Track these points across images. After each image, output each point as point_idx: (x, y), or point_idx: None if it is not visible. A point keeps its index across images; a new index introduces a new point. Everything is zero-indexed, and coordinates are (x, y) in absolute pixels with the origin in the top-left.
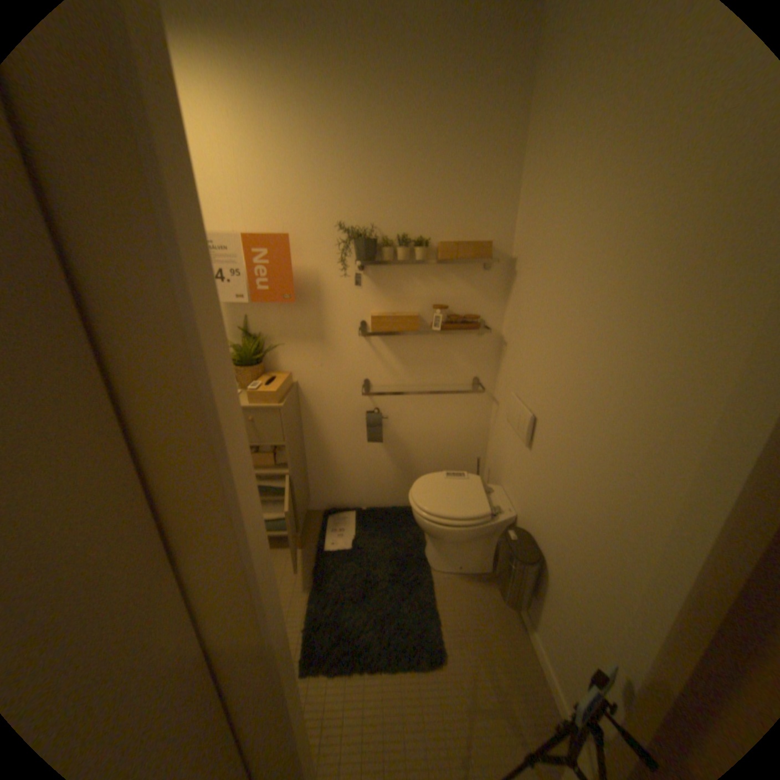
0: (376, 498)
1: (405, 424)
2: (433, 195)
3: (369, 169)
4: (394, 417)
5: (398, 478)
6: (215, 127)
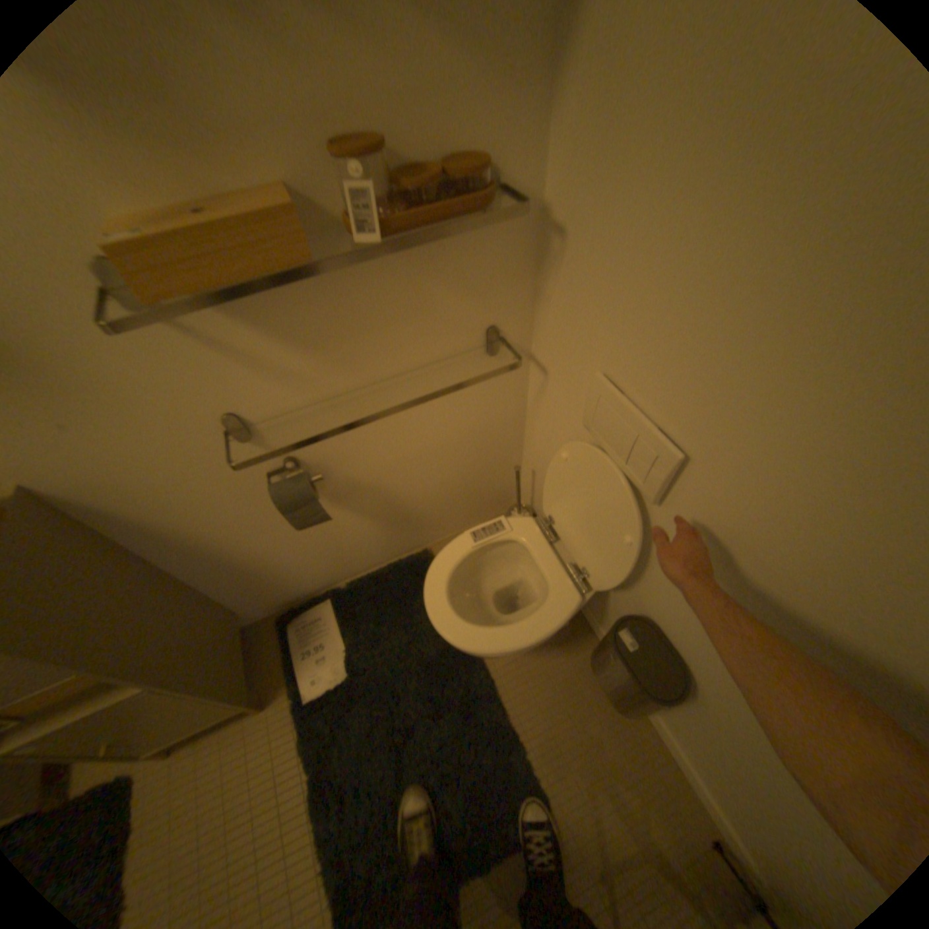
0: (355, 565)
1: (364, 458)
2: None
3: None
4: (336, 456)
5: (383, 531)
6: None
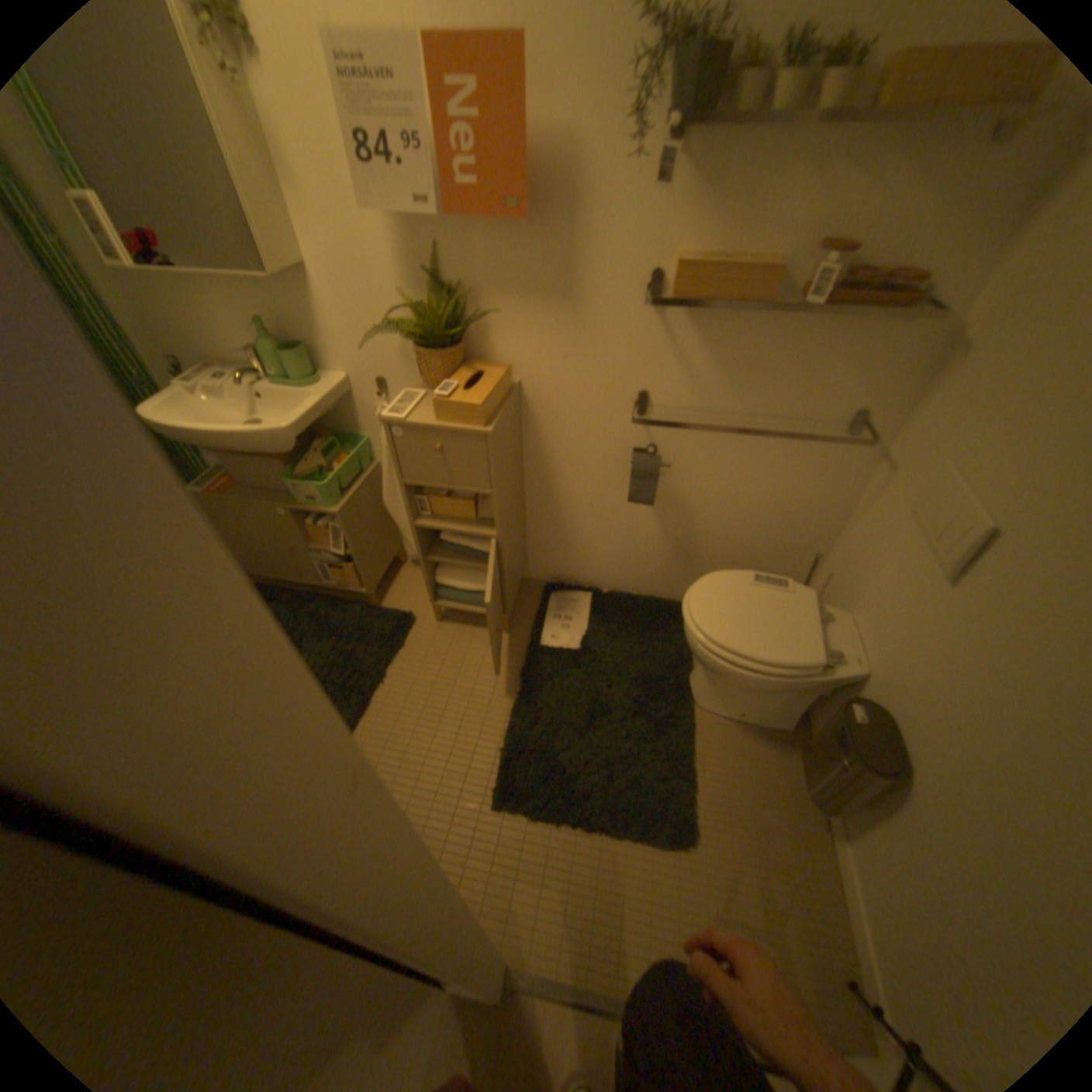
0: (625, 579)
1: (698, 477)
2: None
3: None
4: (681, 463)
5: (666, 559)
6: None
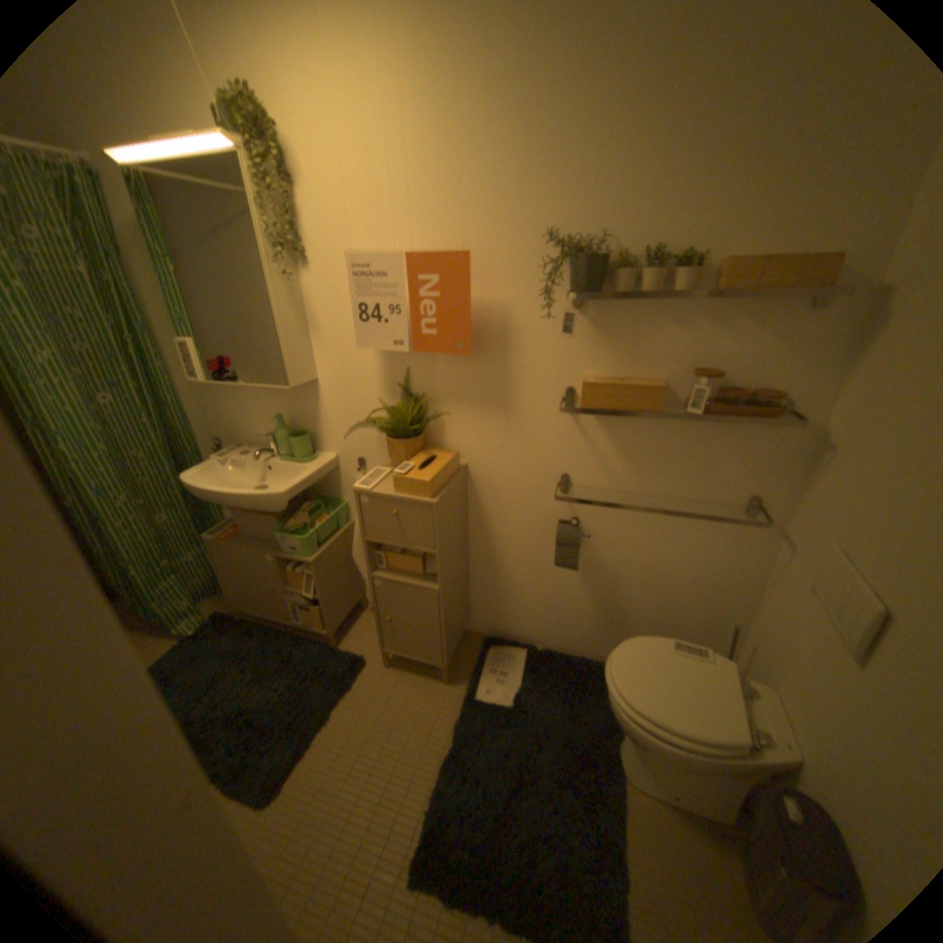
0: (559, 638)
1: (618, 547)
2: (729, 168)
3: (612, 132)
4: (602, 534)
5: (596, 621)
6: (385, 95)
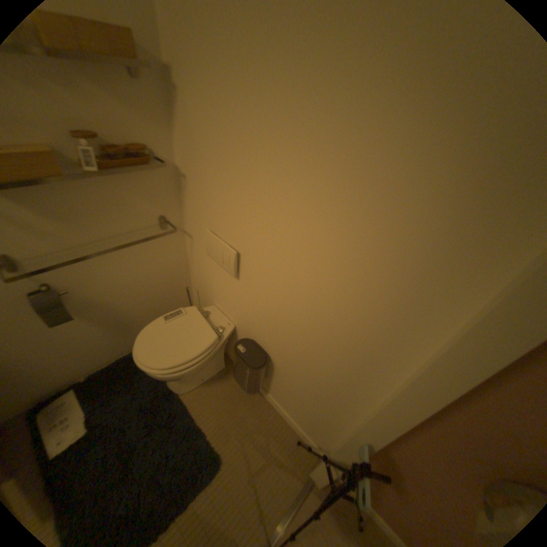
0: (90, 364)
1: (93, 286)
2: None
3: None
4: (74, 284)
5: (109, 336)
6: None
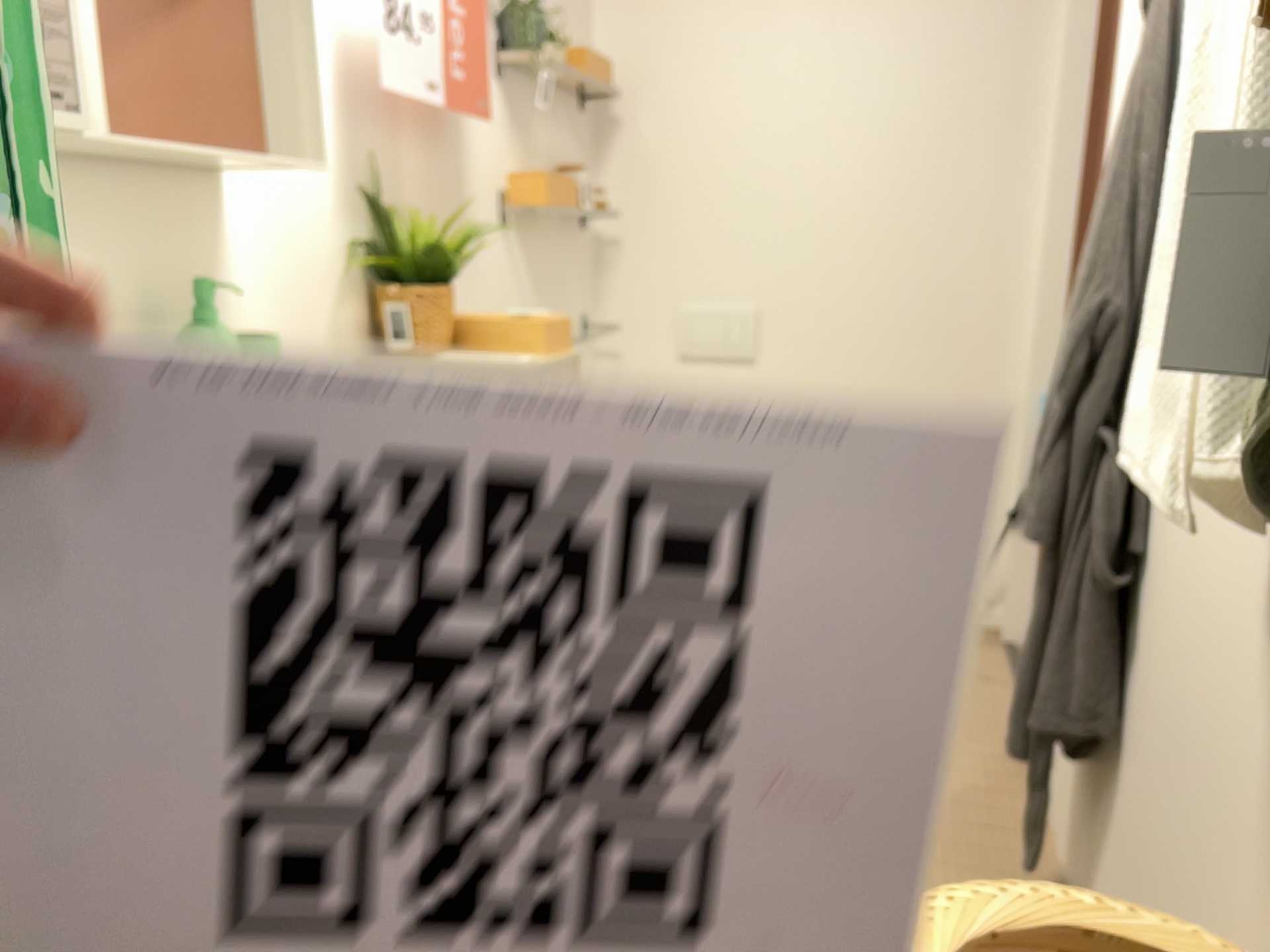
0: None
1: None
2: None
3: None
4: None
5: None
6: None
